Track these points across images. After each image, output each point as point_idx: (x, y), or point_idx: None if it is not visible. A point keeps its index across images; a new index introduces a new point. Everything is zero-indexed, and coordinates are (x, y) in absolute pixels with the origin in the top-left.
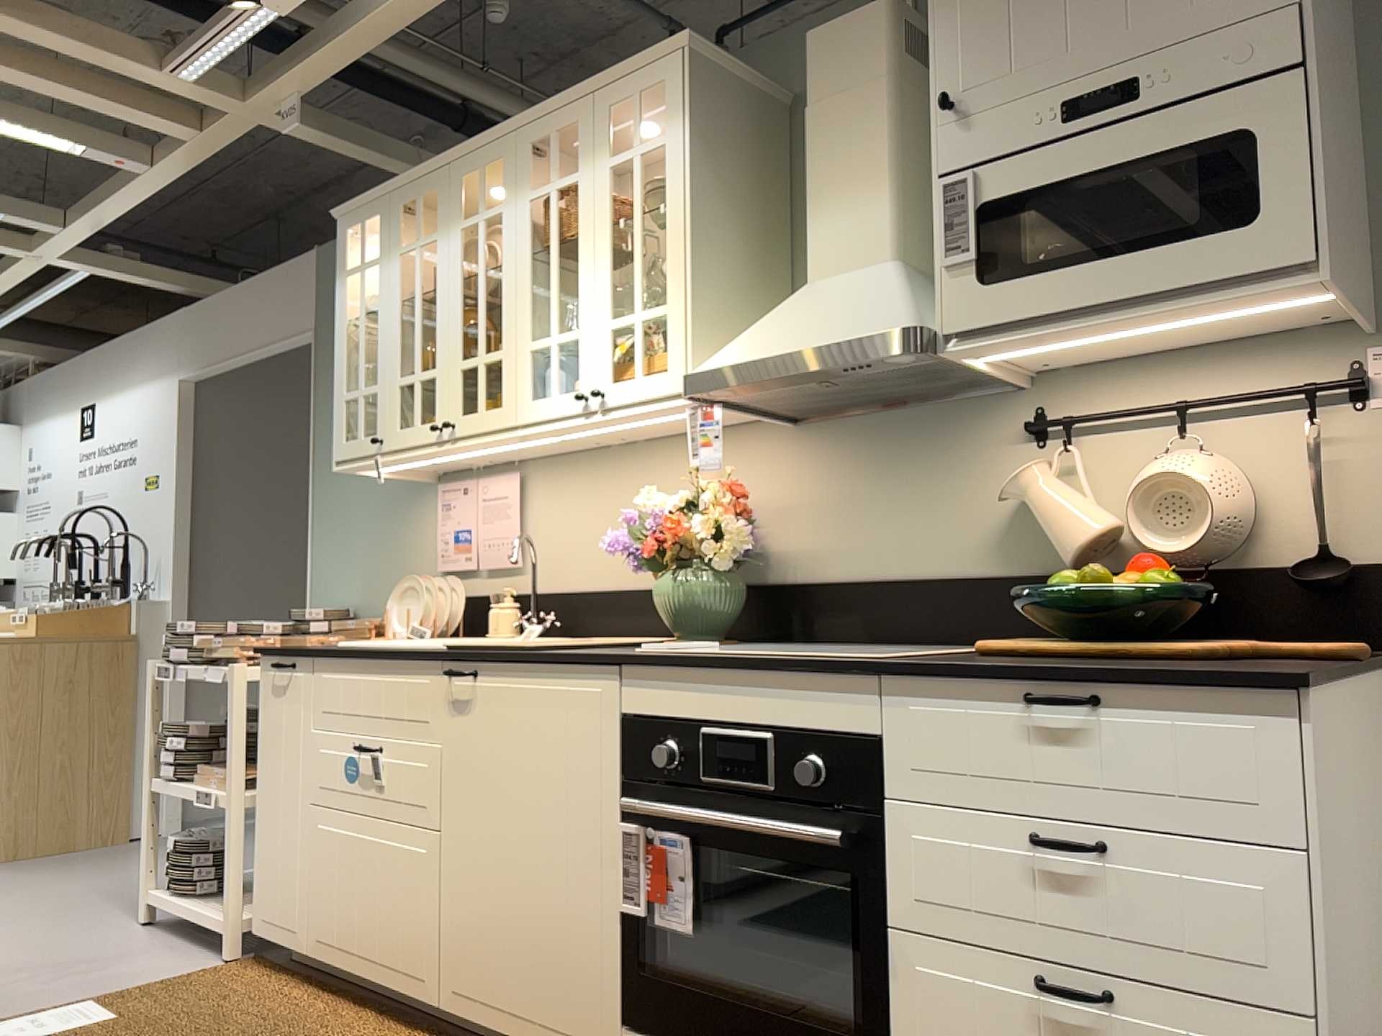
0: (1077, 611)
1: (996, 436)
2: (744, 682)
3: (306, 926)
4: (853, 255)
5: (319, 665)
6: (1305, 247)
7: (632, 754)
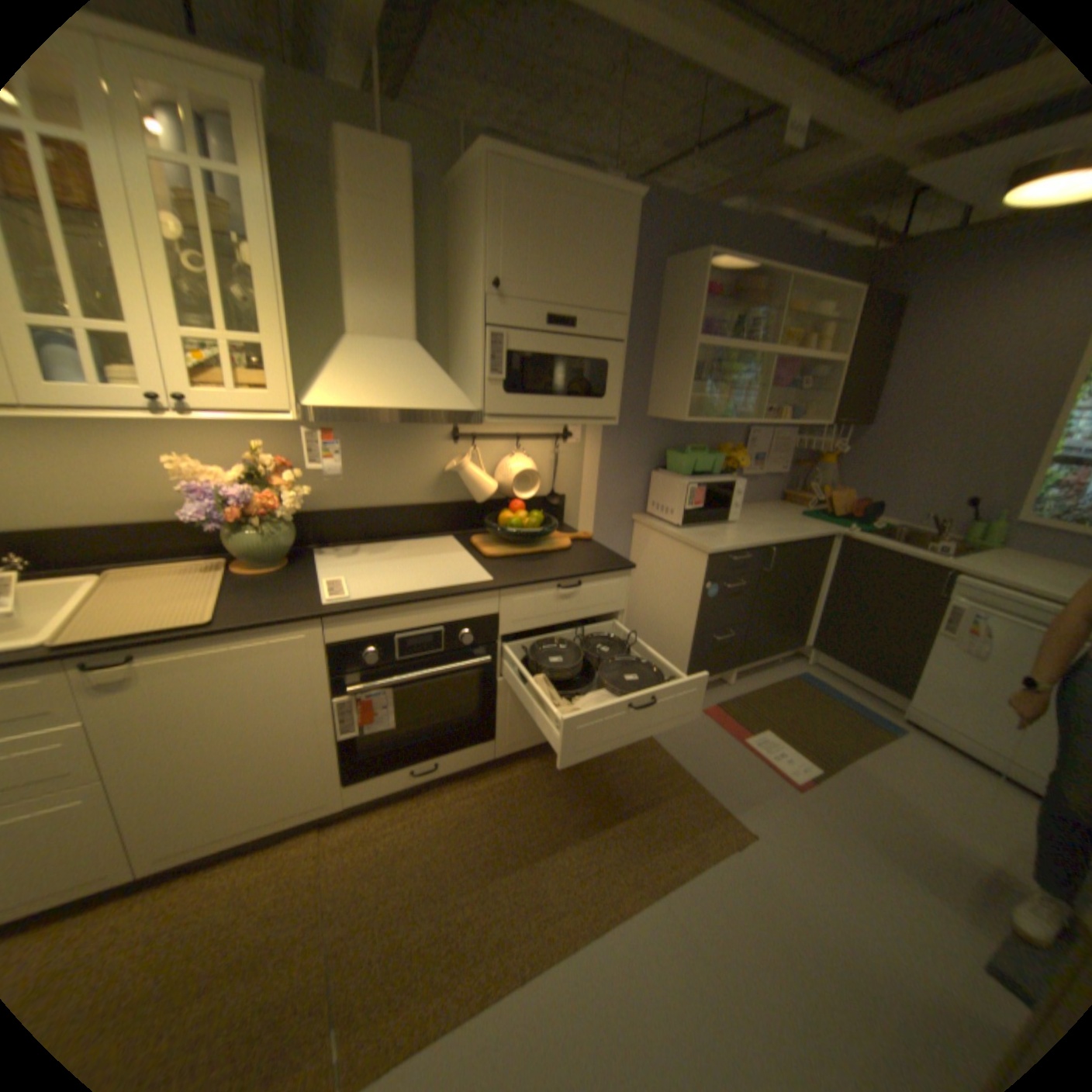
0: (520, 535)
1: (435, 437)
2: (424, 607)
3: None
4: (389, 330)
5: None
6: (615, 413)
7: (340, 662)
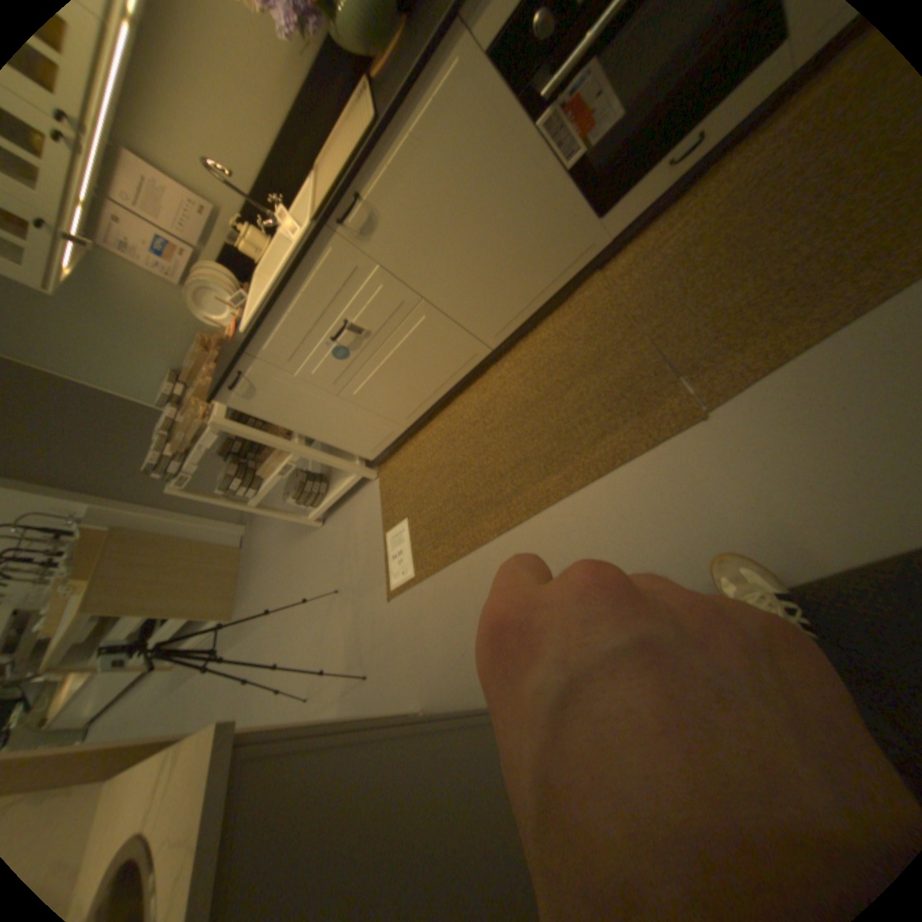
0: None
1: None
2: None
3: (396, 423)
4: None
5: (255, 349)
6: None
7: (514, 65)
